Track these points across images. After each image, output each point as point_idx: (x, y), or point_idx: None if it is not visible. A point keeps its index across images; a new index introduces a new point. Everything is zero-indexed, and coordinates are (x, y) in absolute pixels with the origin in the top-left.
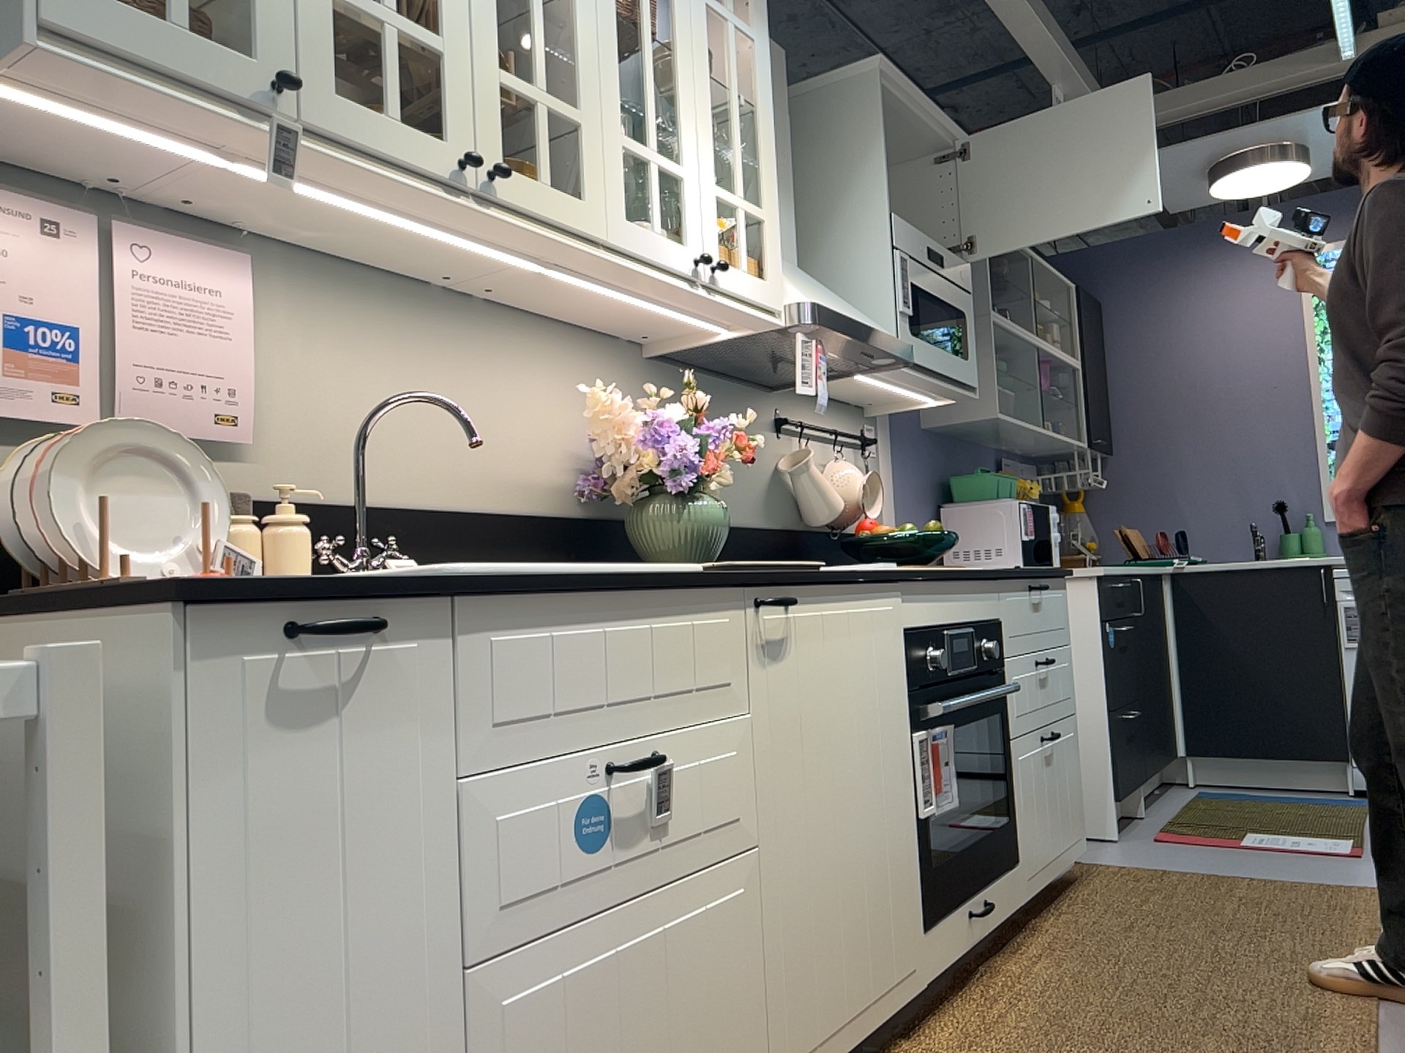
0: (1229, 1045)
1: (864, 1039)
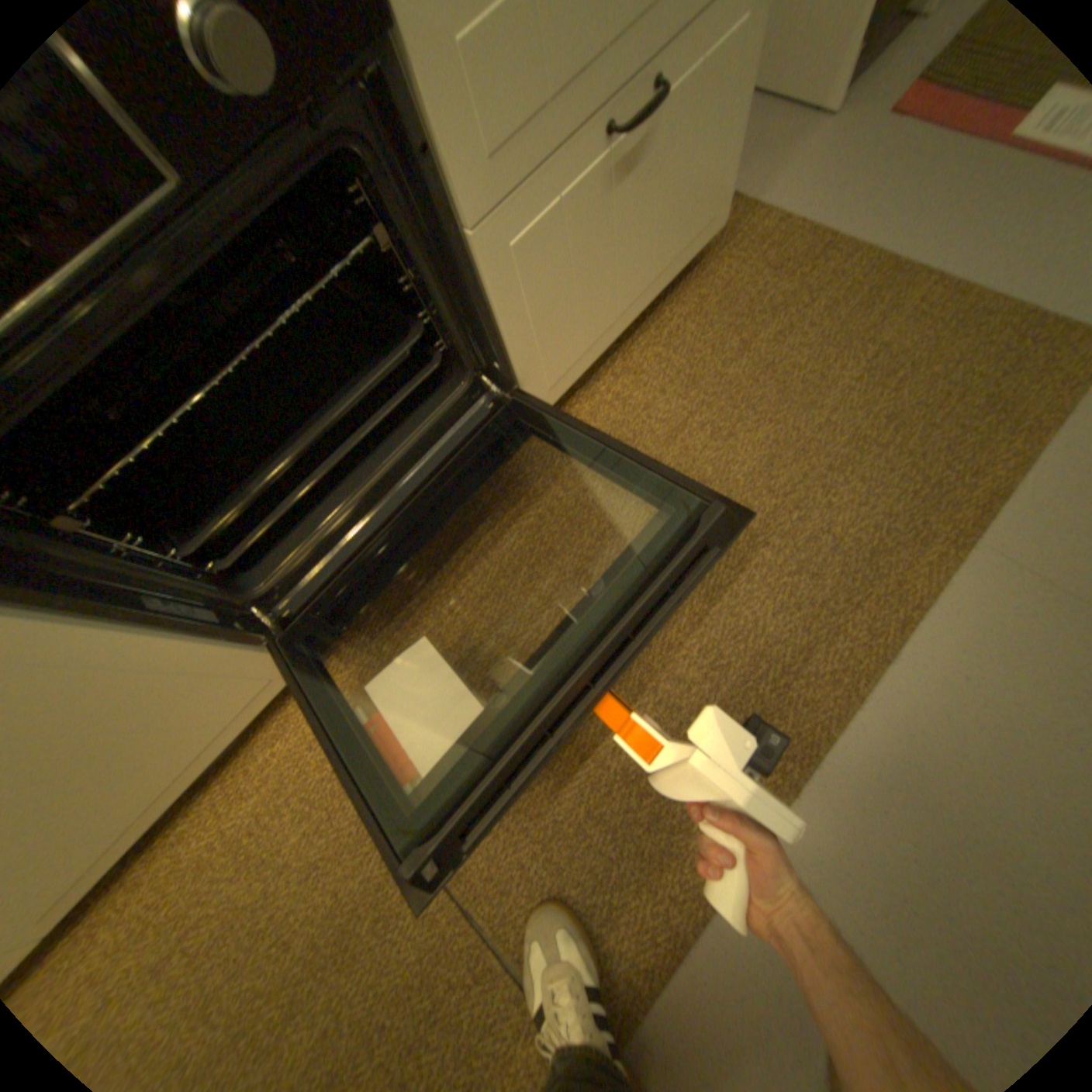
0: (593, 792)
1: (189, 784)
